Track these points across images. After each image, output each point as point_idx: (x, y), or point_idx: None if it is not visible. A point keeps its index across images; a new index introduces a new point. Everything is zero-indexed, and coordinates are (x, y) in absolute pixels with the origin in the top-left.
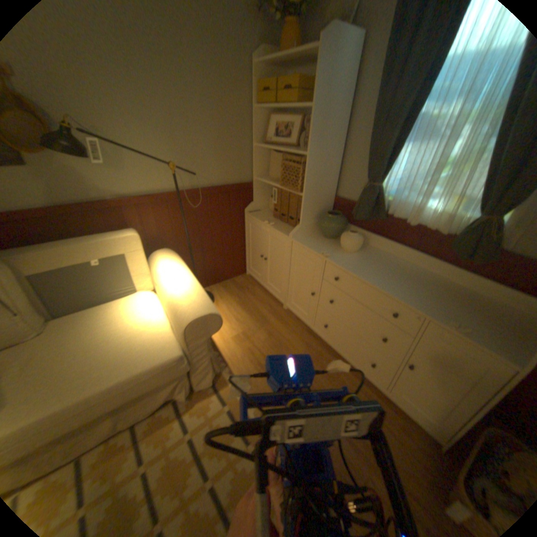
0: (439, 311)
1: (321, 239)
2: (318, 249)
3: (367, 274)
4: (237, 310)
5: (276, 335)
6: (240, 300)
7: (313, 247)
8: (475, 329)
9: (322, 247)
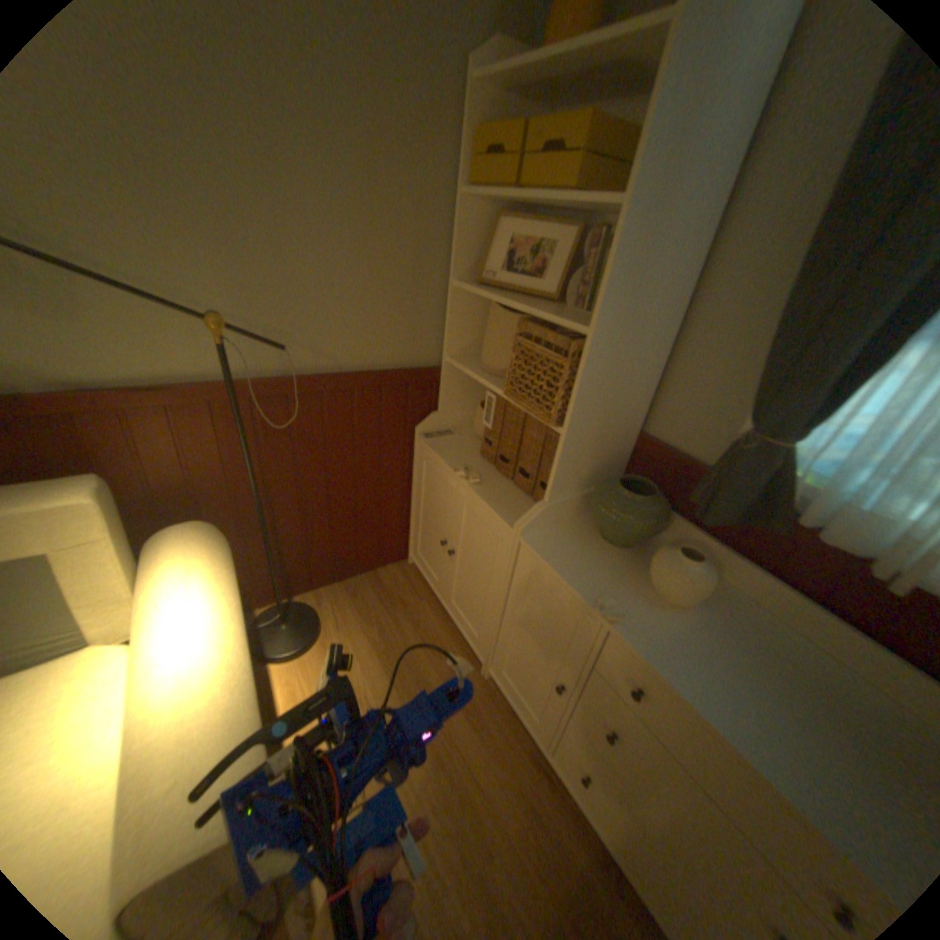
0: None
1: (597, 544)
2: (590, 584)
3: (741, 717)
4: (371, 669)
5: (455, 765)
6: (384, 639)
7: (576, 572)
8: None
9: (601, 577)
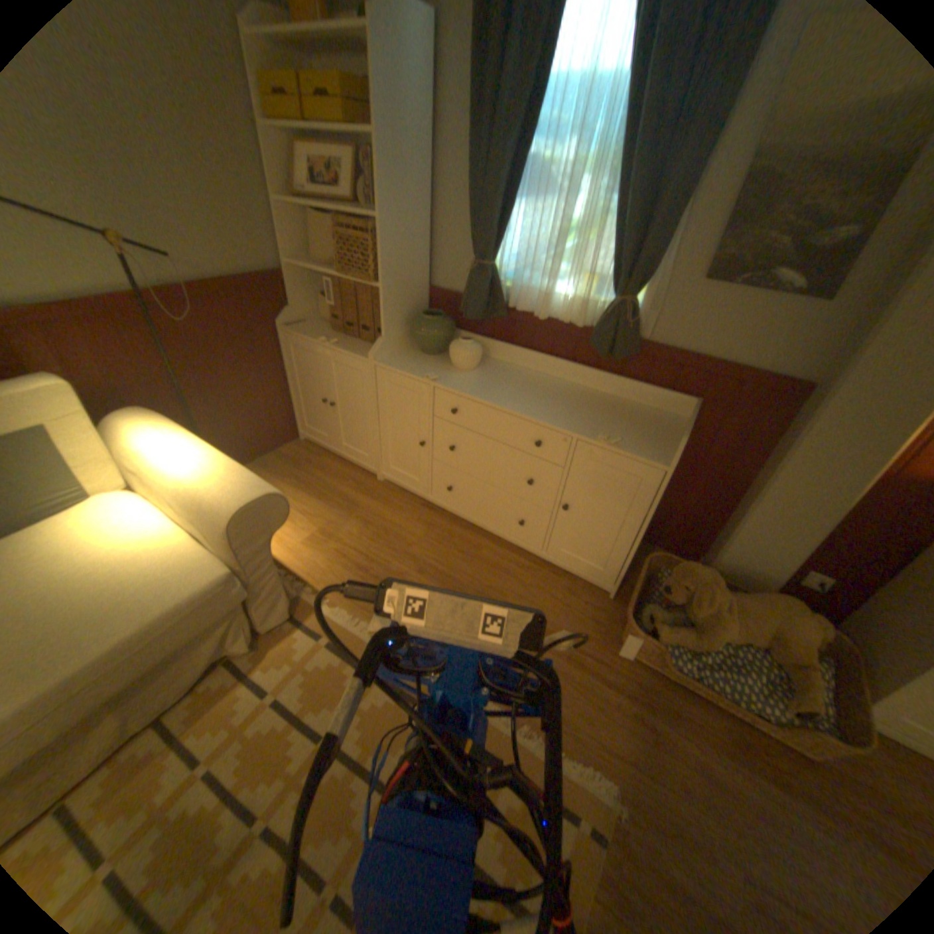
0: (584, 425)
1: (419, 357)
2: (418, 371)
3: (494, 396)
4: (300, 498)
5: (375, 520)
6: (301, 482)
7: (410, 369)
8: (623, 438)
9: (424, 368)
